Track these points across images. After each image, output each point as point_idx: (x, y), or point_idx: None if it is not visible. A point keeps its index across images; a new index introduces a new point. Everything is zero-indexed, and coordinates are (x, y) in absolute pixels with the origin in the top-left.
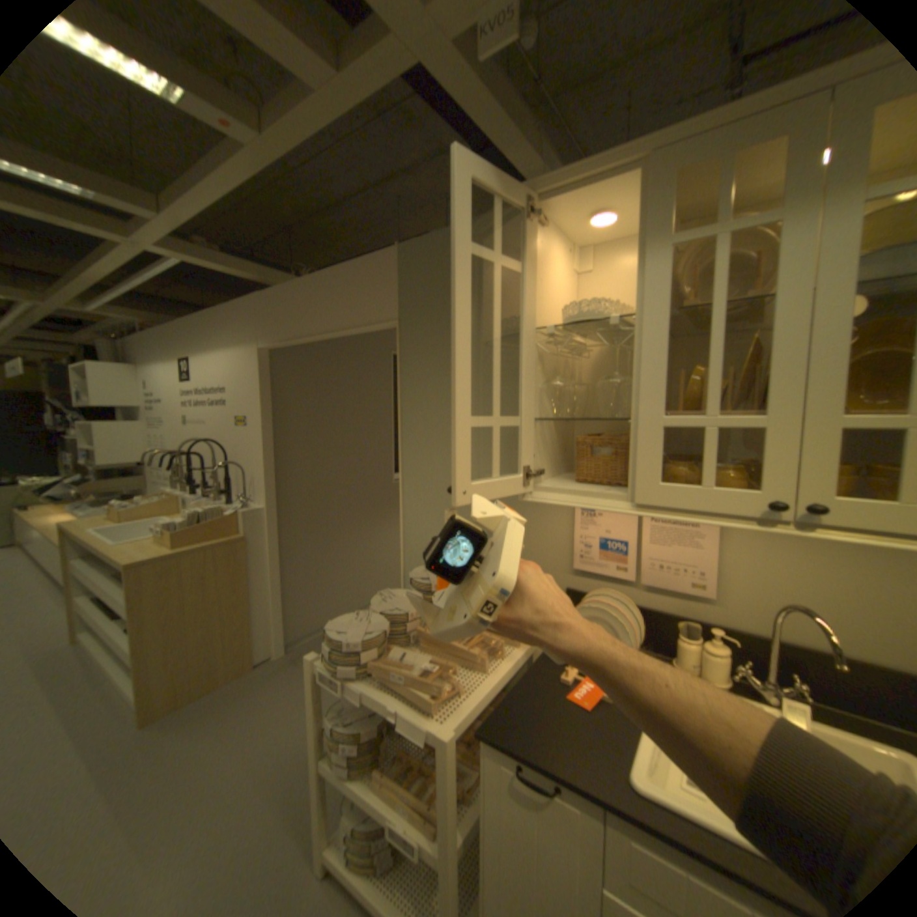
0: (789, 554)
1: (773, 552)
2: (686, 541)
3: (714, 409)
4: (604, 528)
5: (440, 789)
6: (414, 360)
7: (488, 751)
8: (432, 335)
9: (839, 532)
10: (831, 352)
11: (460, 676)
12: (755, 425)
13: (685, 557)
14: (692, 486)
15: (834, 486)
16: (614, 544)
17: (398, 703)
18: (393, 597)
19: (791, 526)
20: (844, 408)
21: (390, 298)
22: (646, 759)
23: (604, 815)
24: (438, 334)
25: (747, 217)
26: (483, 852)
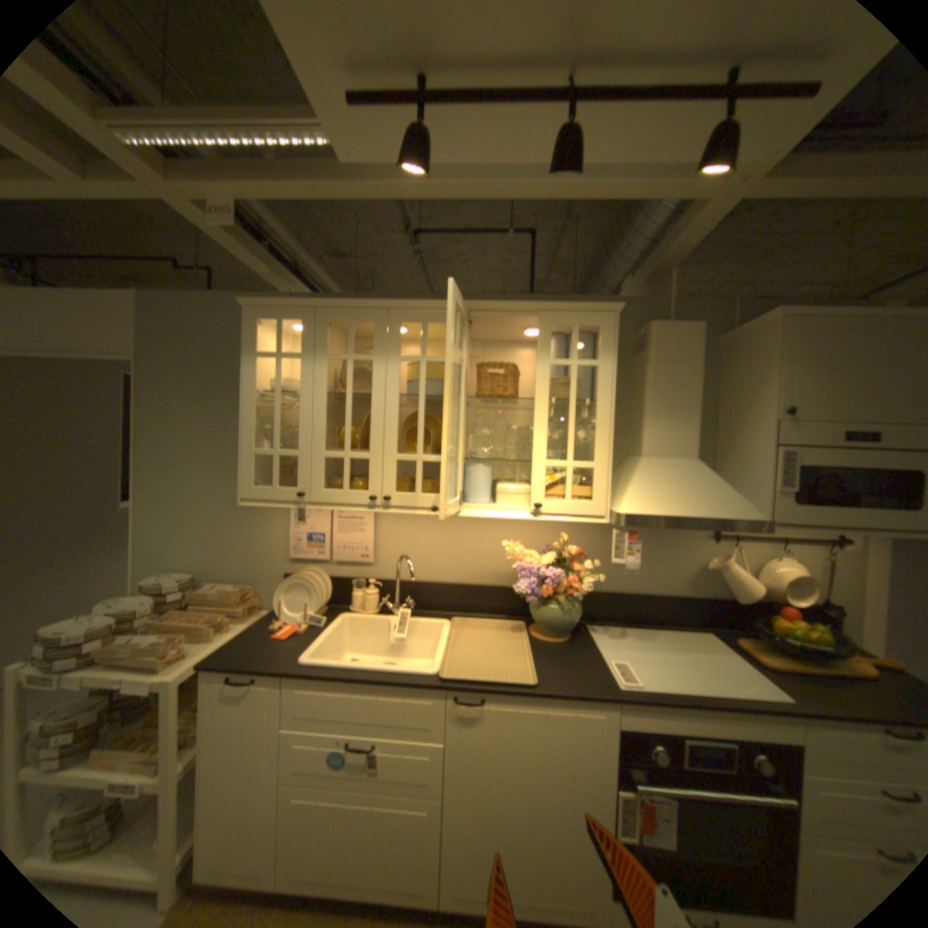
0: (407, 531)
1: (401, 530)
2: (358, 529)
3: (348, 449)
4: (310, 526)
5: (164, 720)
6: (152, 394)
7: (205, 677)
8: (172, 375)
9: (398, 510)
10: (392, 426)
11: (186, 642)
12: (365, 458)
13: (357, 539)
14: (339, 491)
15: (395, 488)
16: (317, 537)
17: (124, 673)
18: (120, 604)
19: (381, 509)
20: (397, 452)
21: (127, 336)
22: (312, 650)
23: (280, 683)
24: (179, 376)
25: (360, 357)
26: (199, 756)
